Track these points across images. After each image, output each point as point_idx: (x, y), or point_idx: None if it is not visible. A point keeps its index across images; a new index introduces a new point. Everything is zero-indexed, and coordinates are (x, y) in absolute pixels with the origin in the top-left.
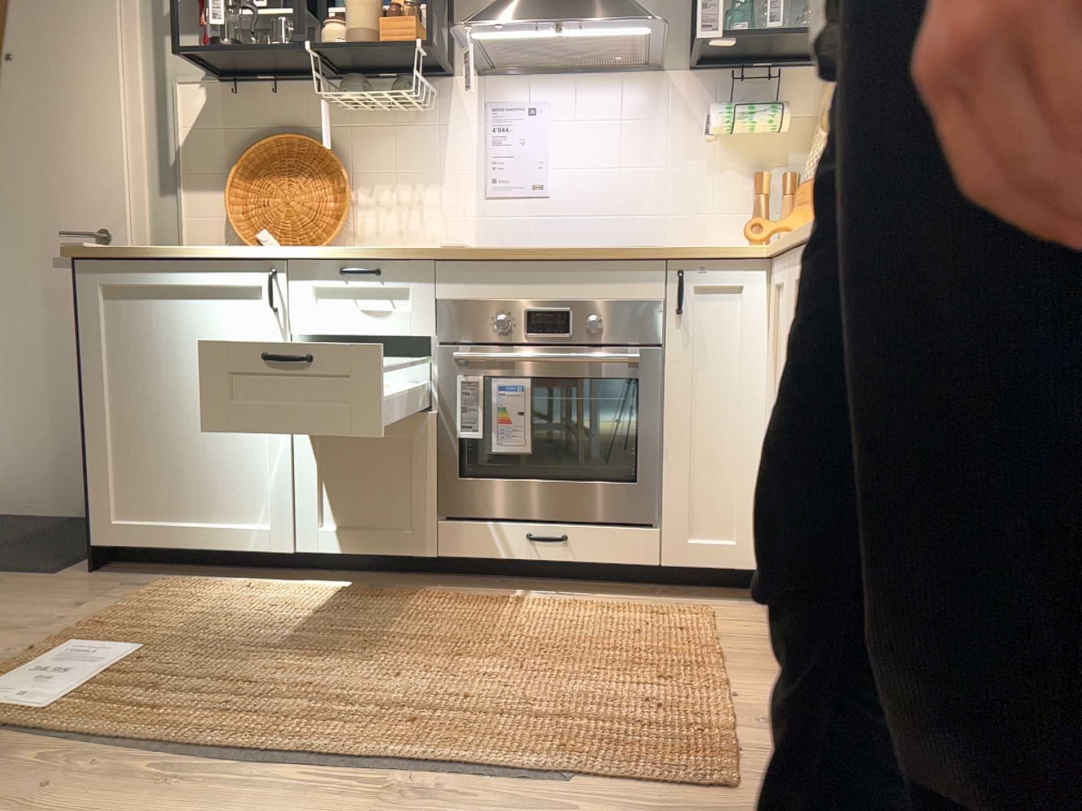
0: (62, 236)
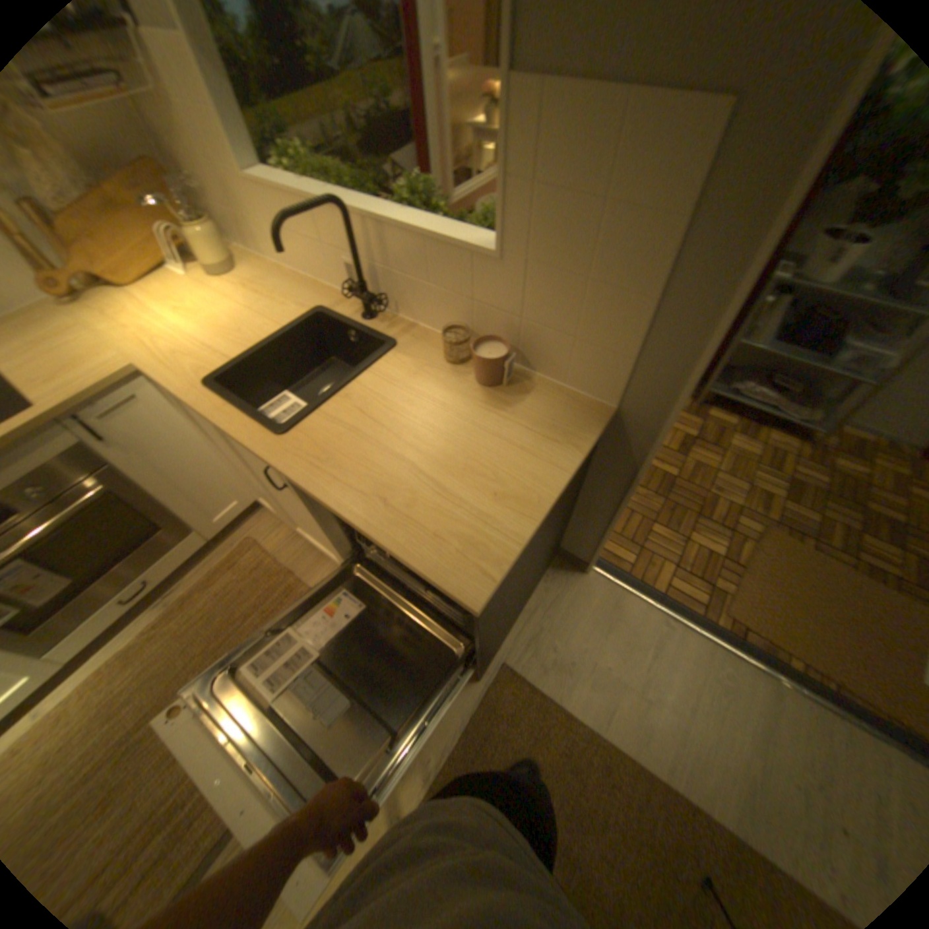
0: None
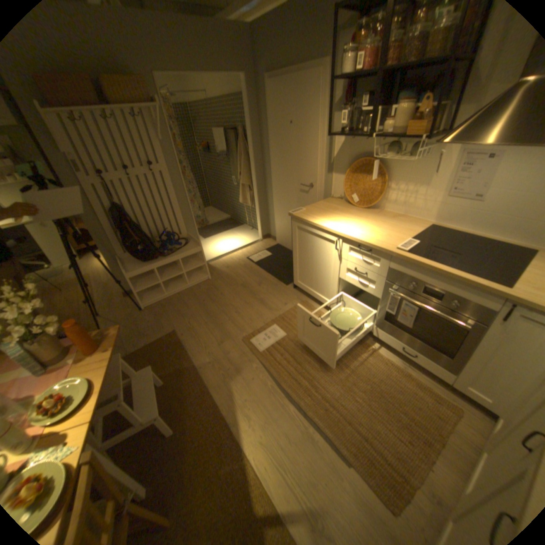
0: (300, 185)
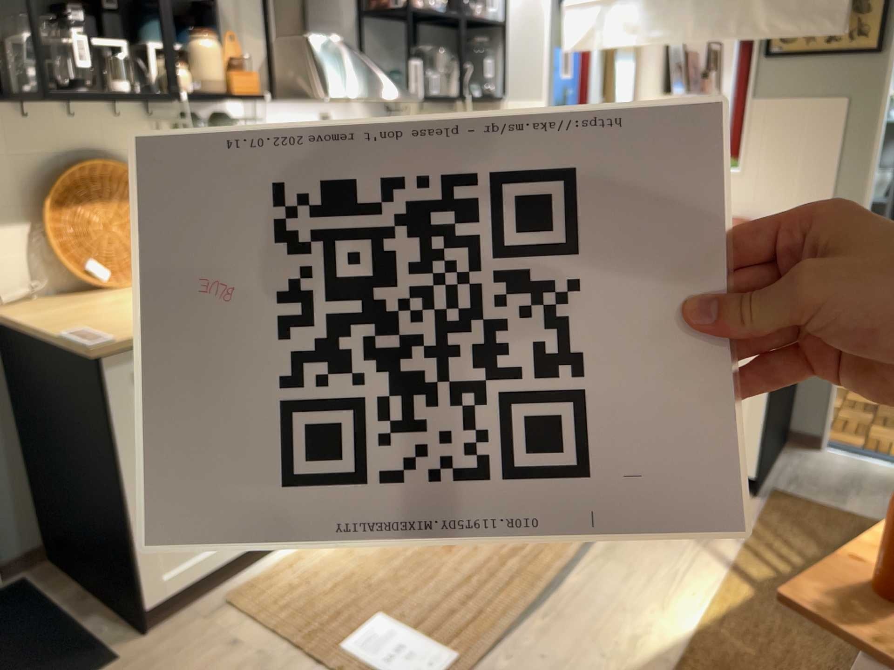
0: None
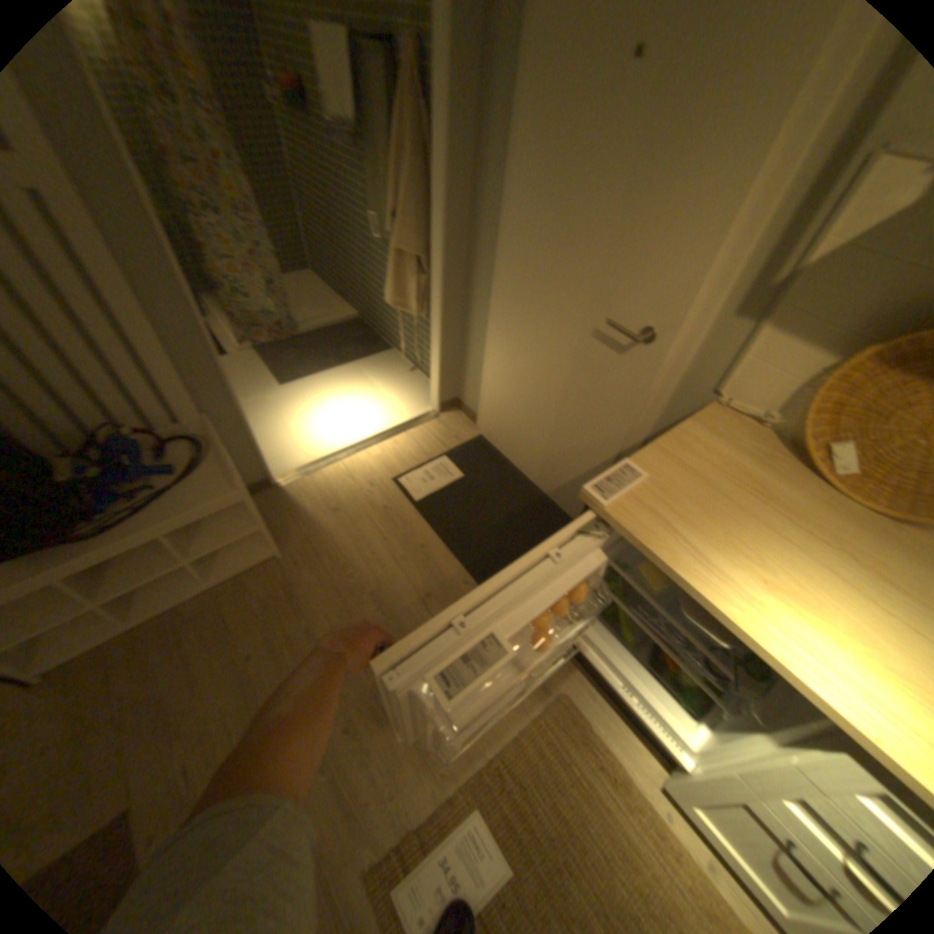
0: (613, 326)
